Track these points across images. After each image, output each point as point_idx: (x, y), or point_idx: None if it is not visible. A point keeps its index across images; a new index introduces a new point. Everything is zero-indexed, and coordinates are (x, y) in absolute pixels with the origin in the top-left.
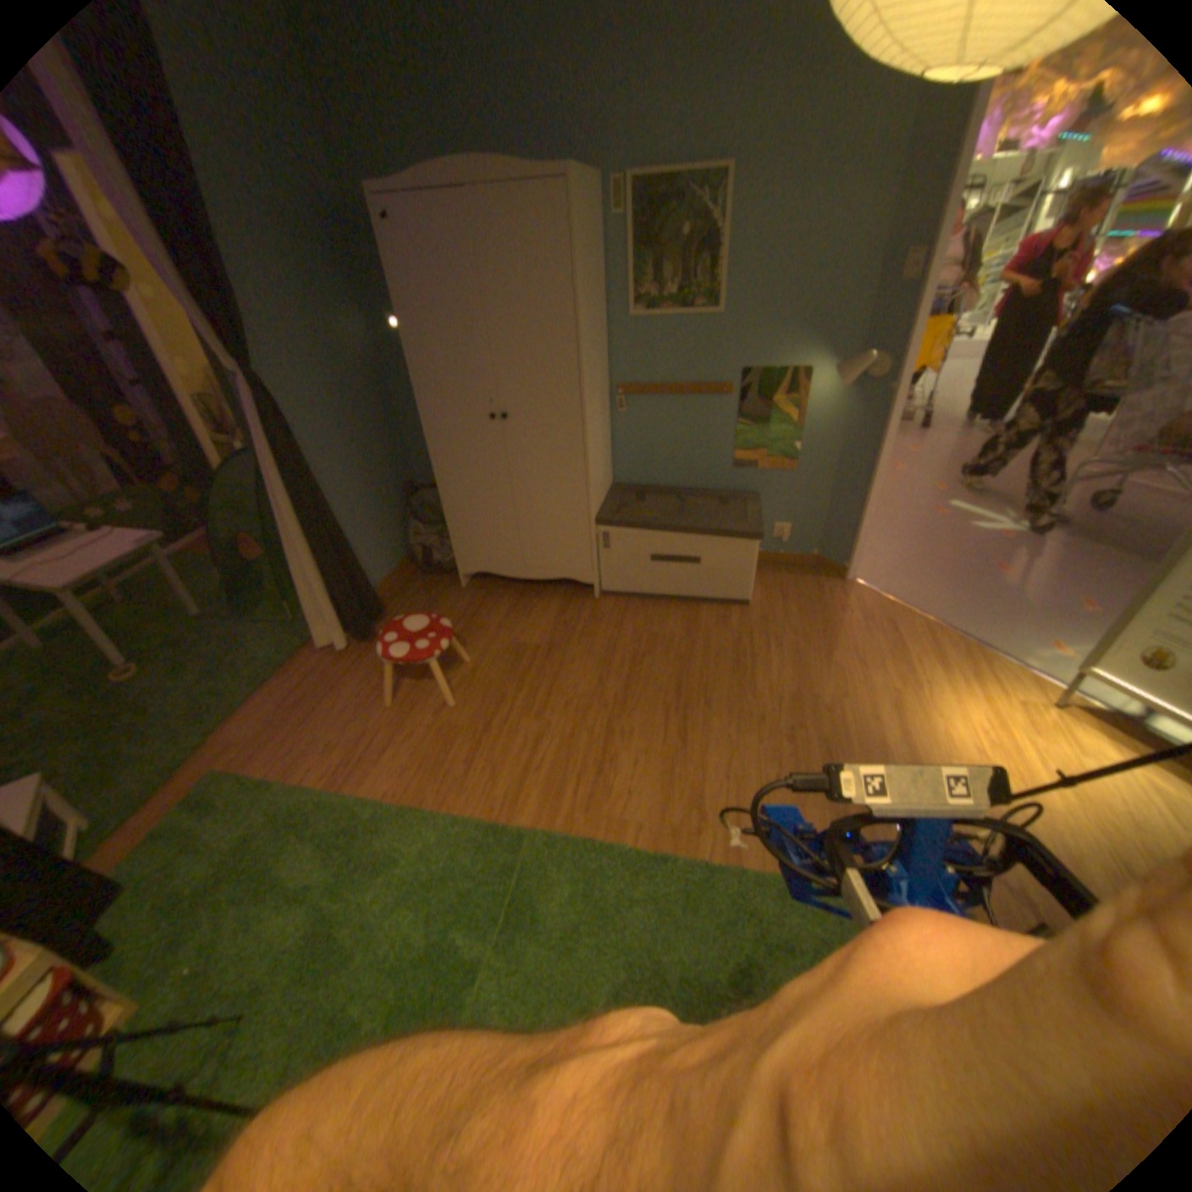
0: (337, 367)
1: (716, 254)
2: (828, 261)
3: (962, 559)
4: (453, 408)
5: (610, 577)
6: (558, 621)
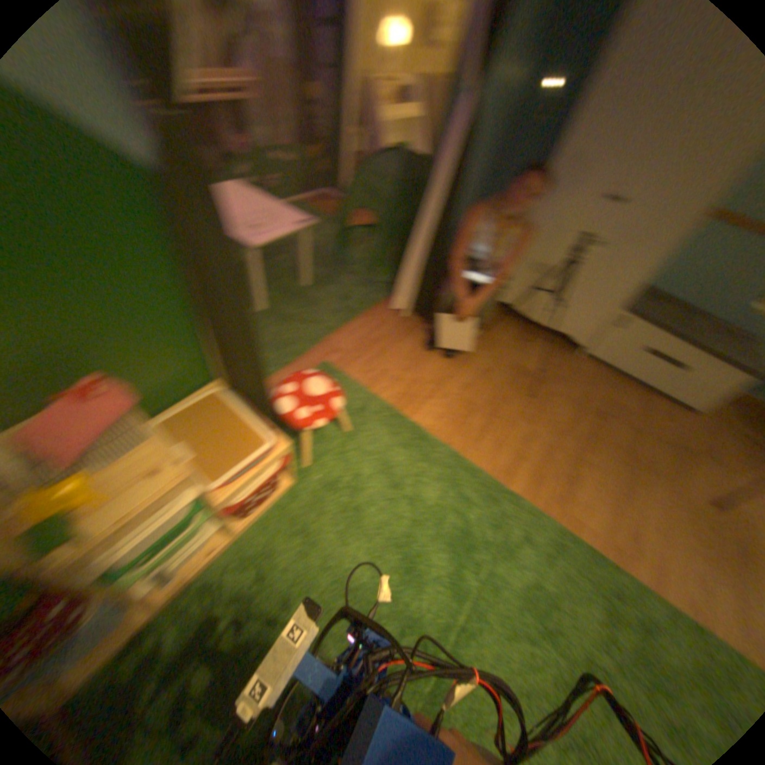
0: (502, 111)
1: None
2: None
3: None
4: (582, 180)
5: (599, 350)
6: (549, 363)
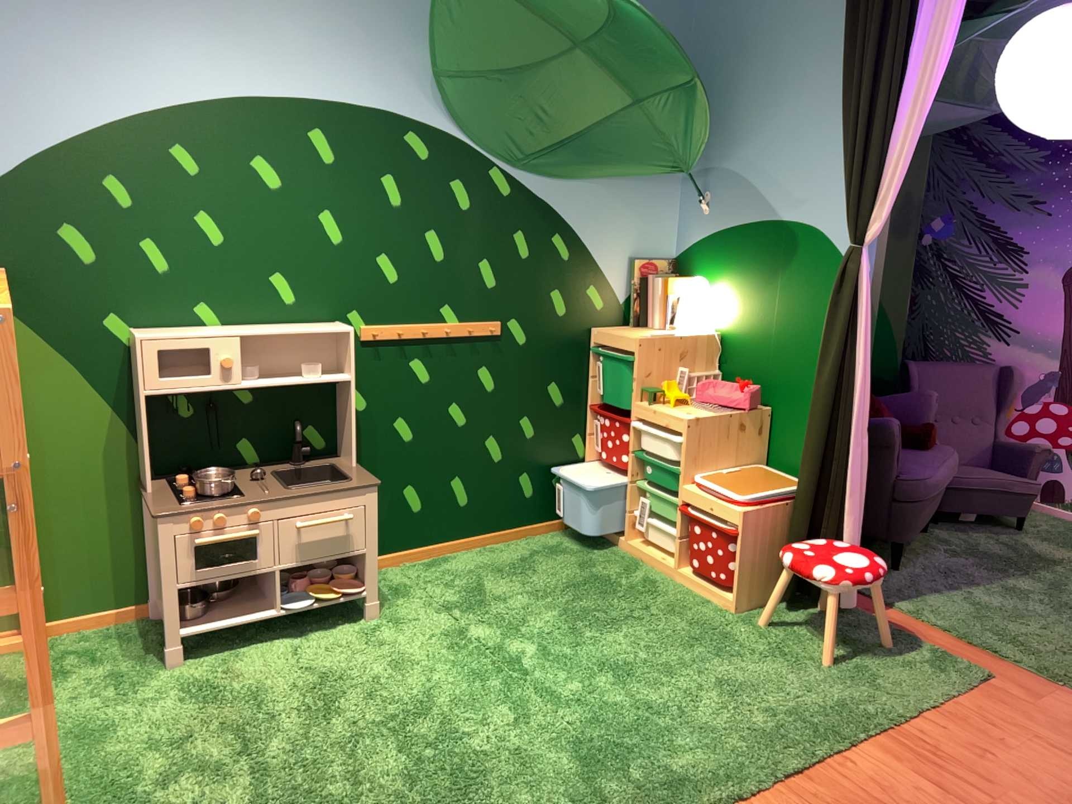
0: None
1: None
2: None
3: None
4: None
5: None
6: None
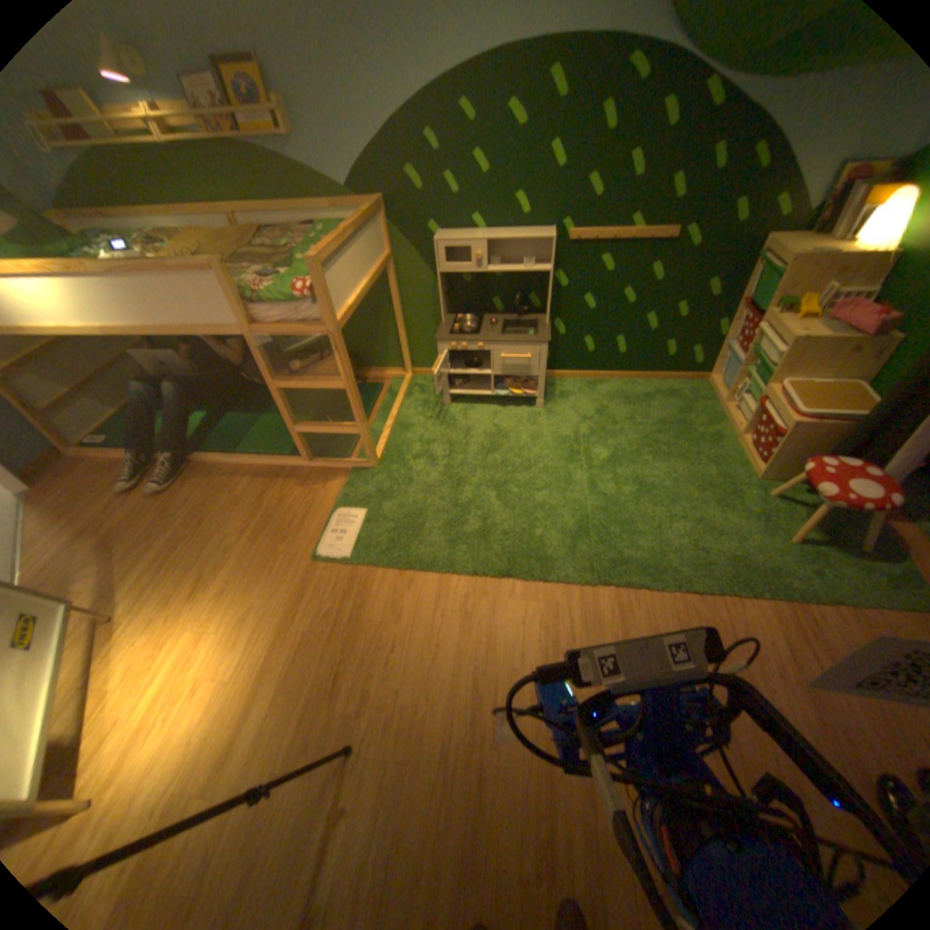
0: None
1: None
2: None
3: None
4: None
5: None
6: None
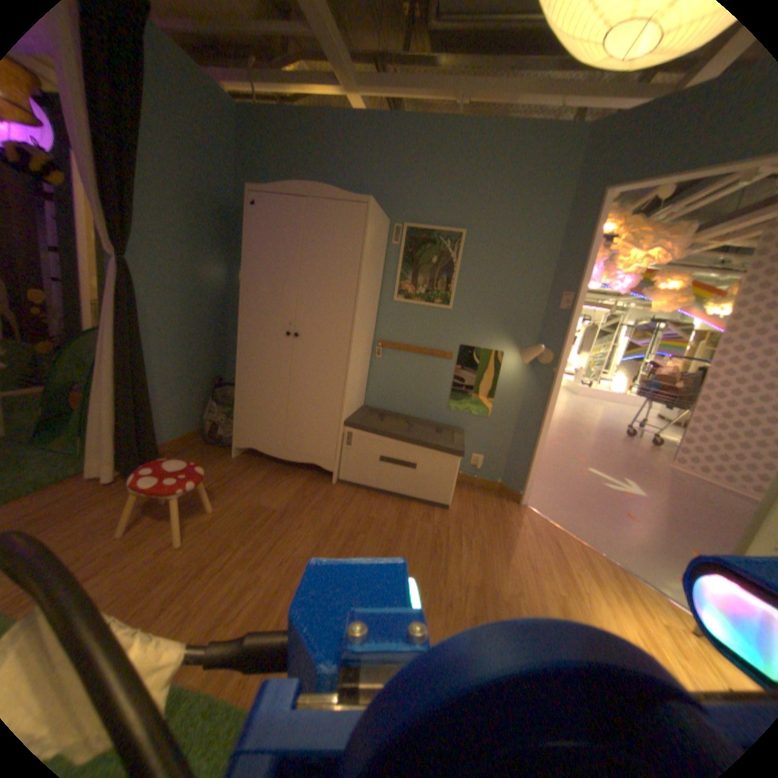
0: (193, 288)
1: (450, 276)
2: (516, 293)
3: (600, 506)
4: (262, 324)
5: (346, 469)
6: (297, 495)
